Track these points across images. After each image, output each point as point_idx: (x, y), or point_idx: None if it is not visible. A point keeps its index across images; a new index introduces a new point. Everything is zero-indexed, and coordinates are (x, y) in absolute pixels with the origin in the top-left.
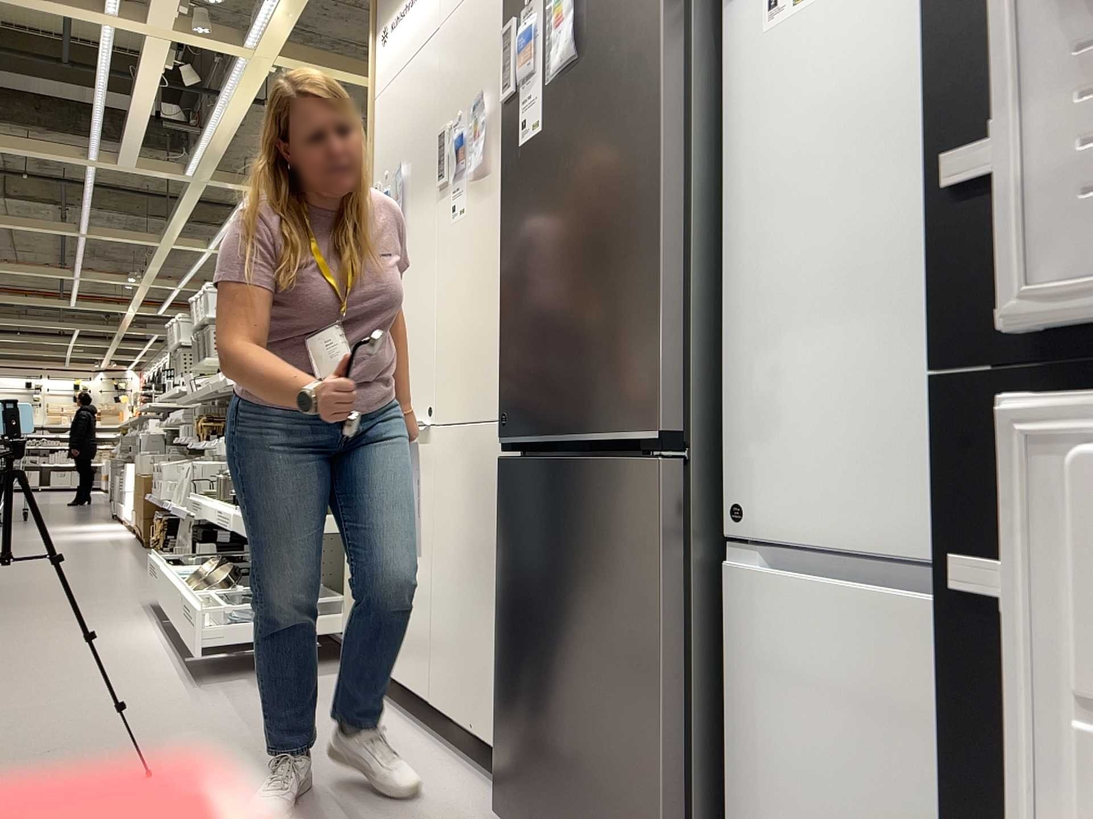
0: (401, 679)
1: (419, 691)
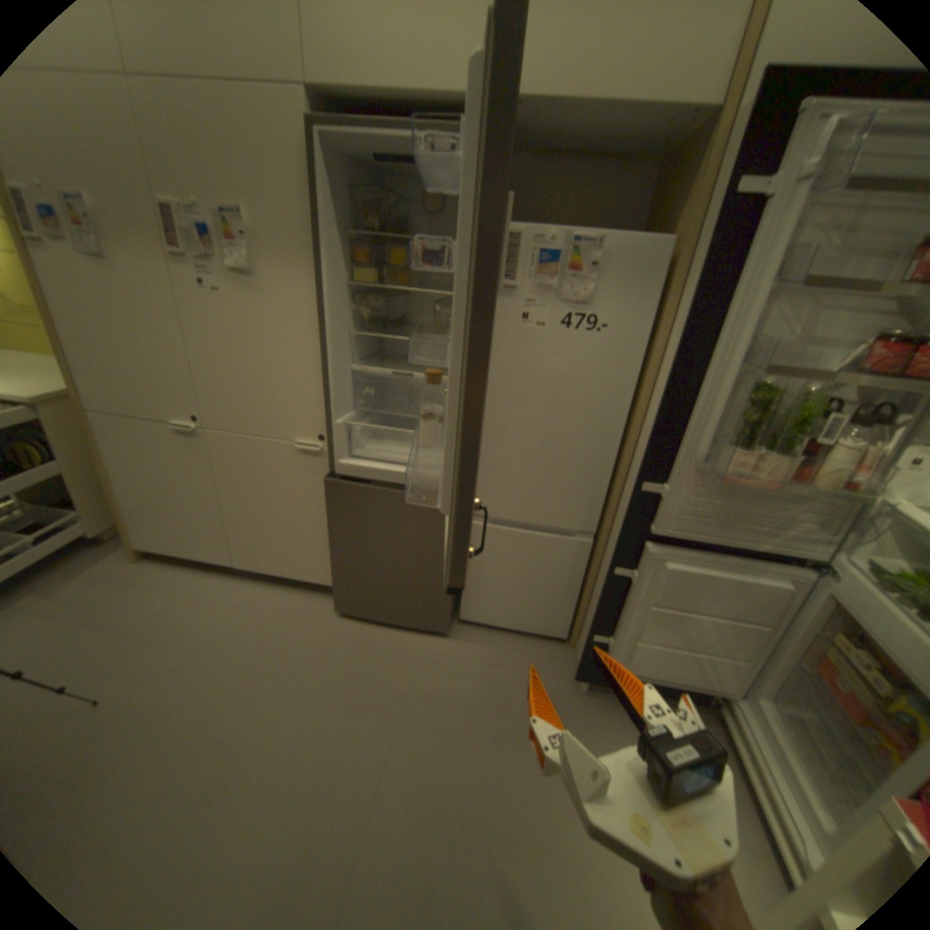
0: (195, 557)
1: (219, 562)
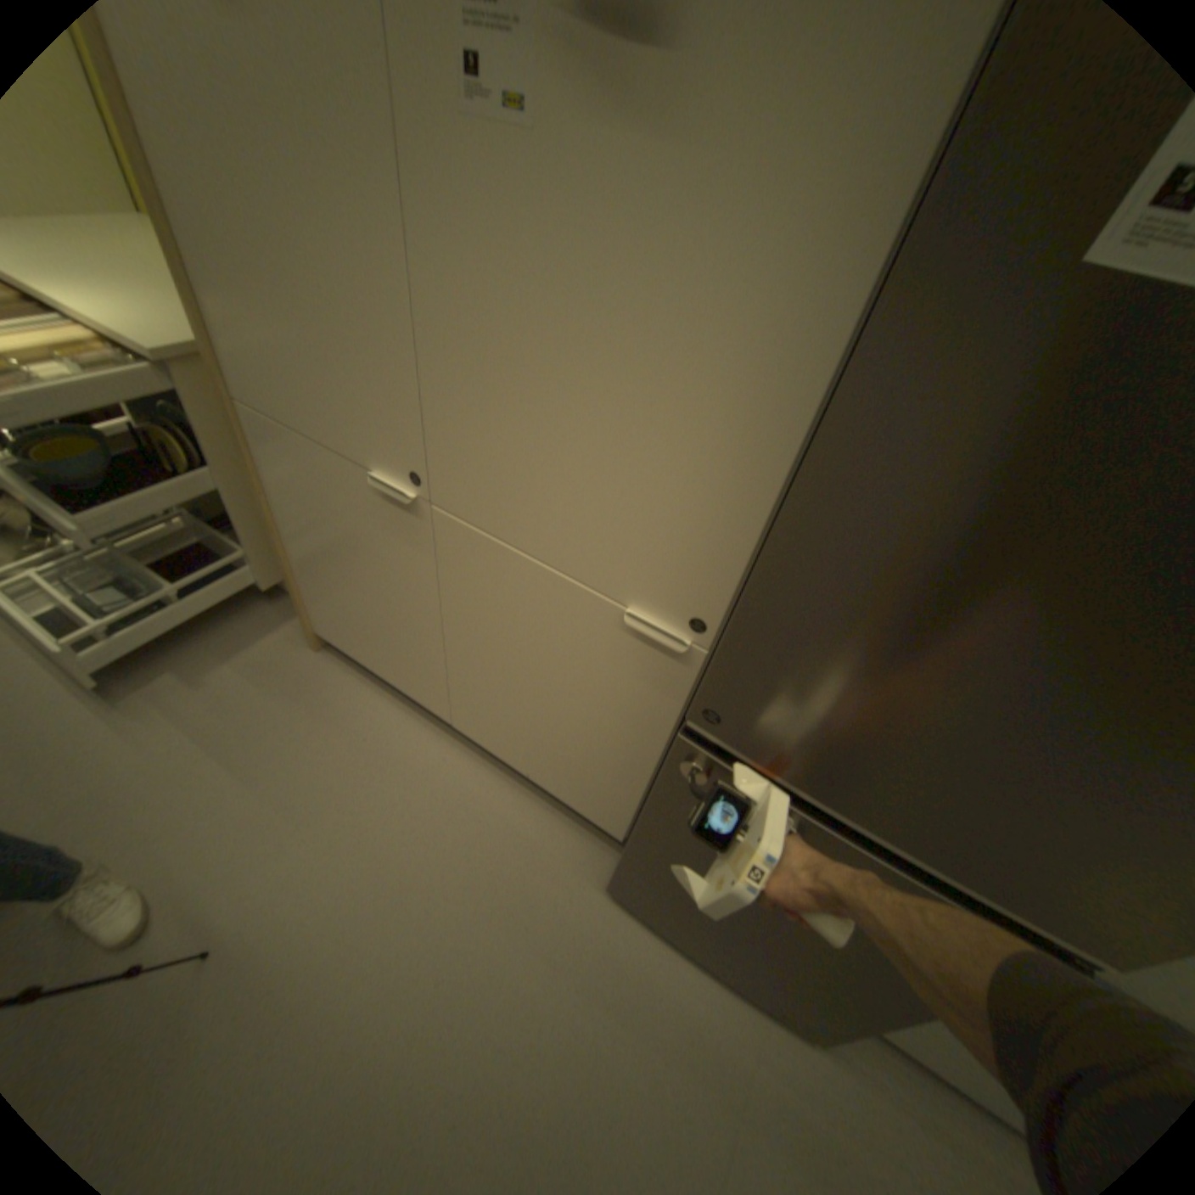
0: (397, 684)
1: (432, 708)
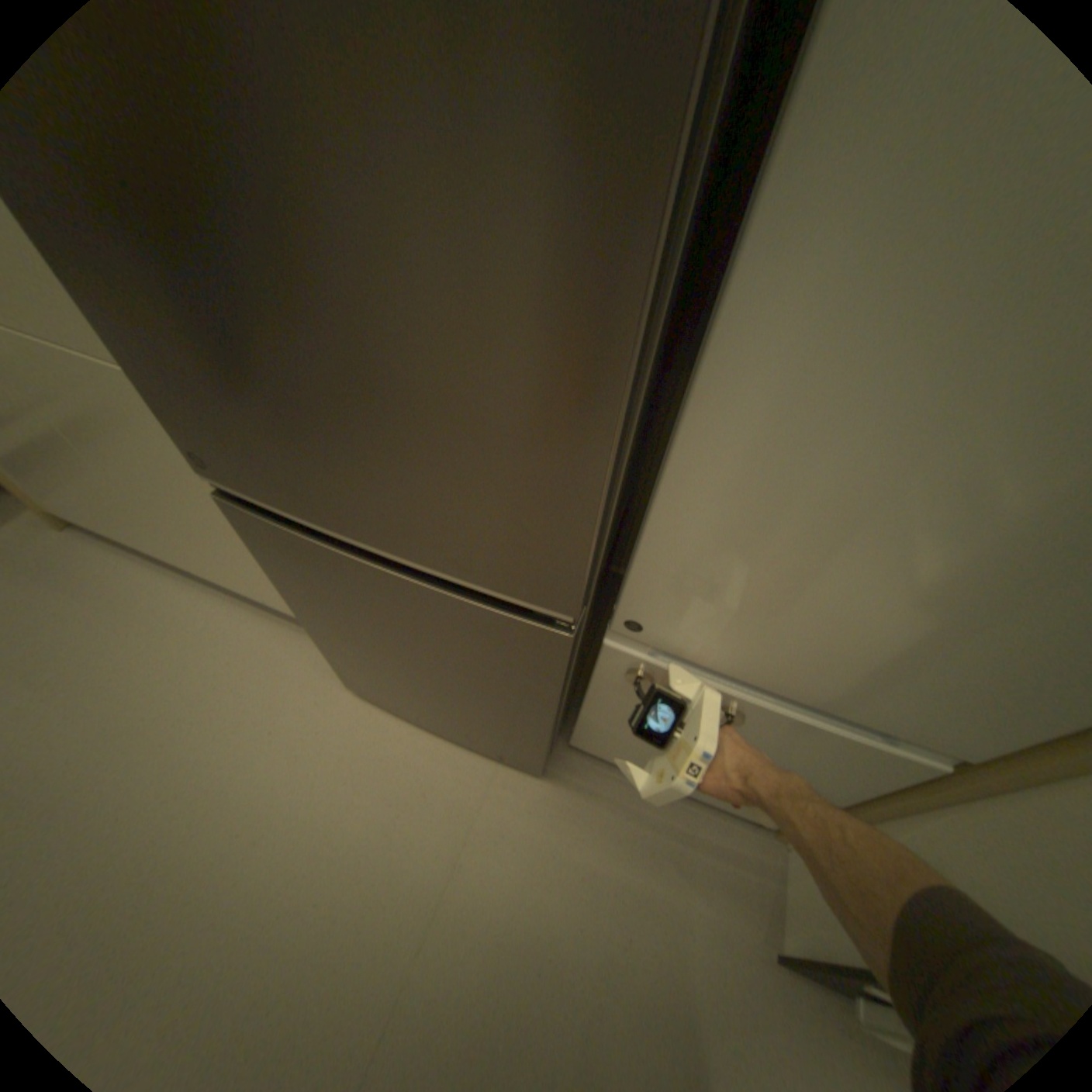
0: (131, 543)
1: (167, 559)
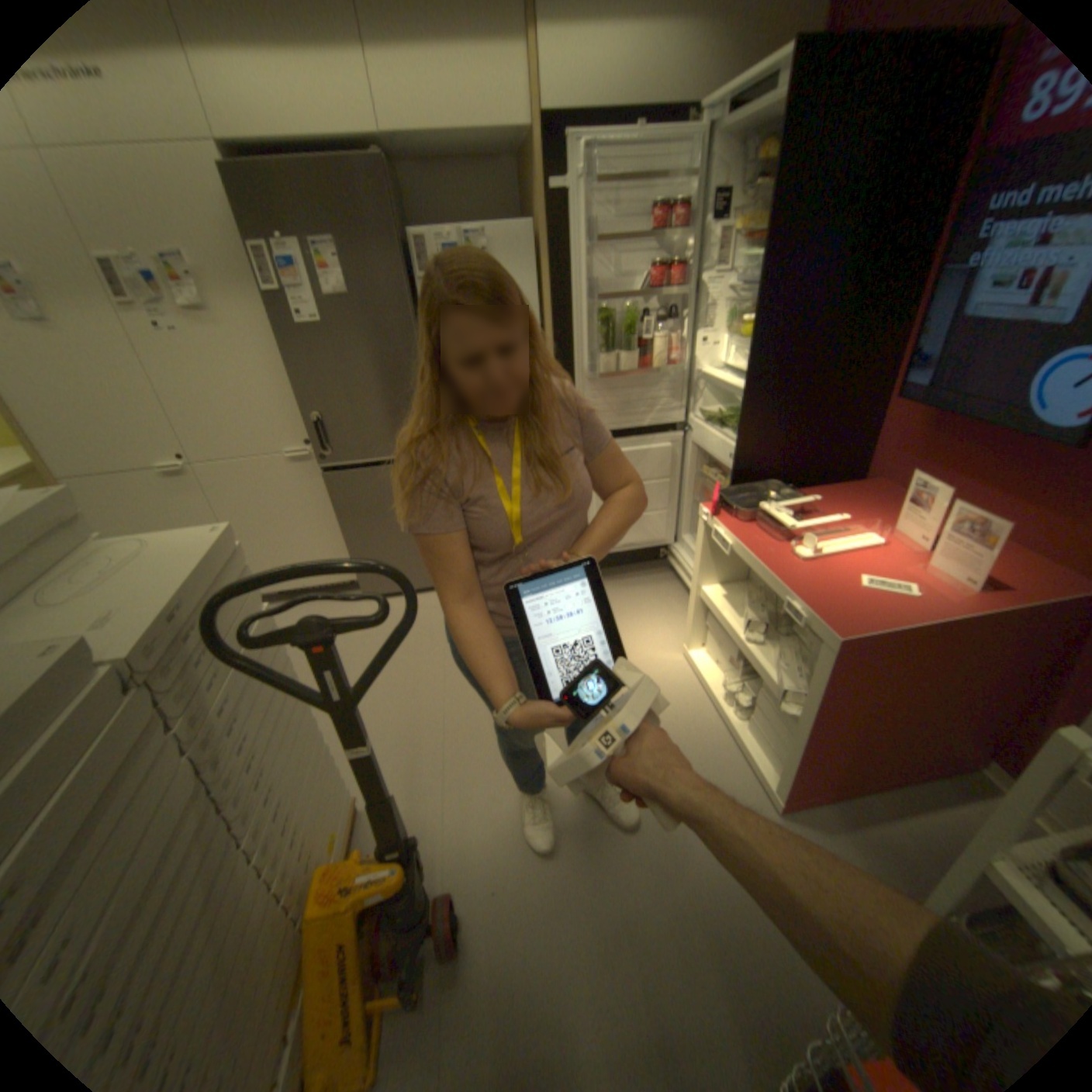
0: None
1: None
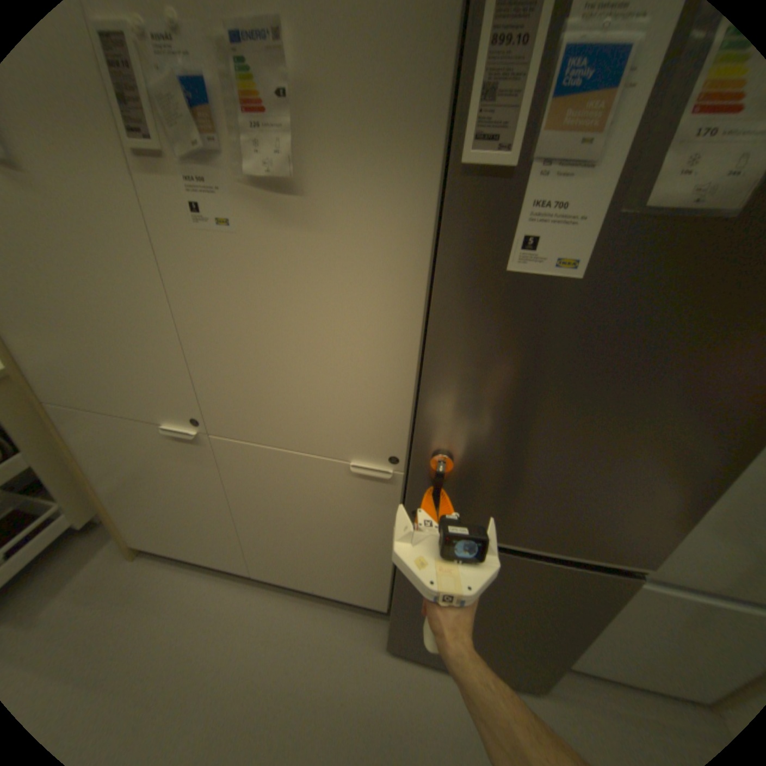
0: (202, 562)
1: (232, 570)
